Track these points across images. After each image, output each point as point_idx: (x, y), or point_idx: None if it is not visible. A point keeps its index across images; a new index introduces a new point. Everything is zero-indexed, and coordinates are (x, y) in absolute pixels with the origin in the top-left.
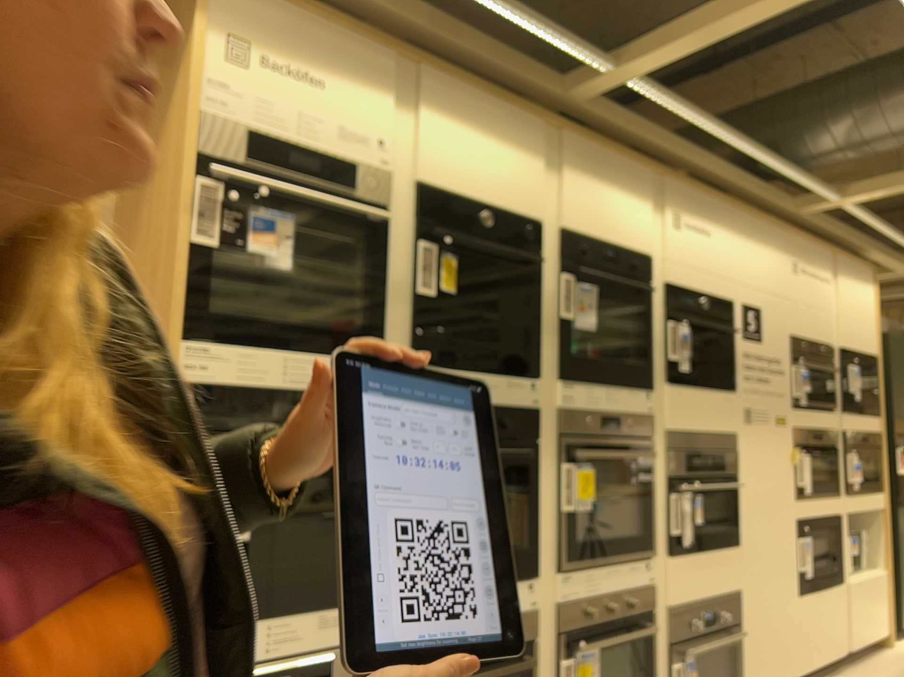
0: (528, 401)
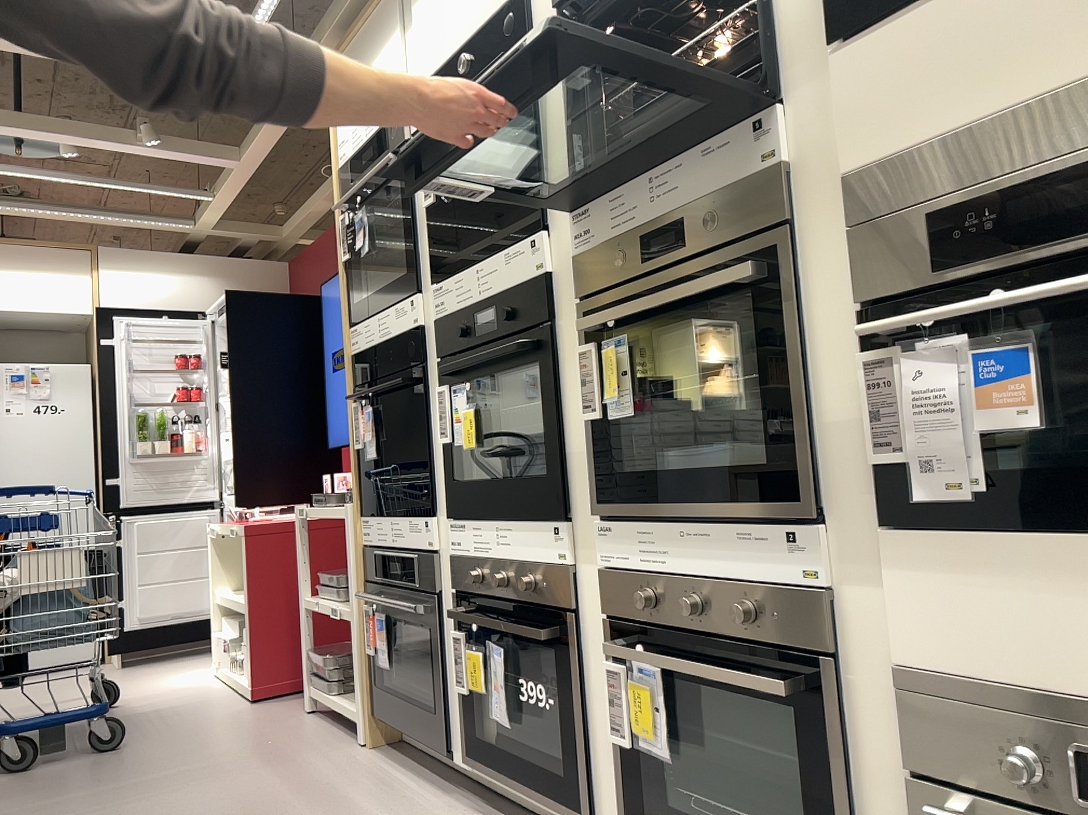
0: (532, 270)
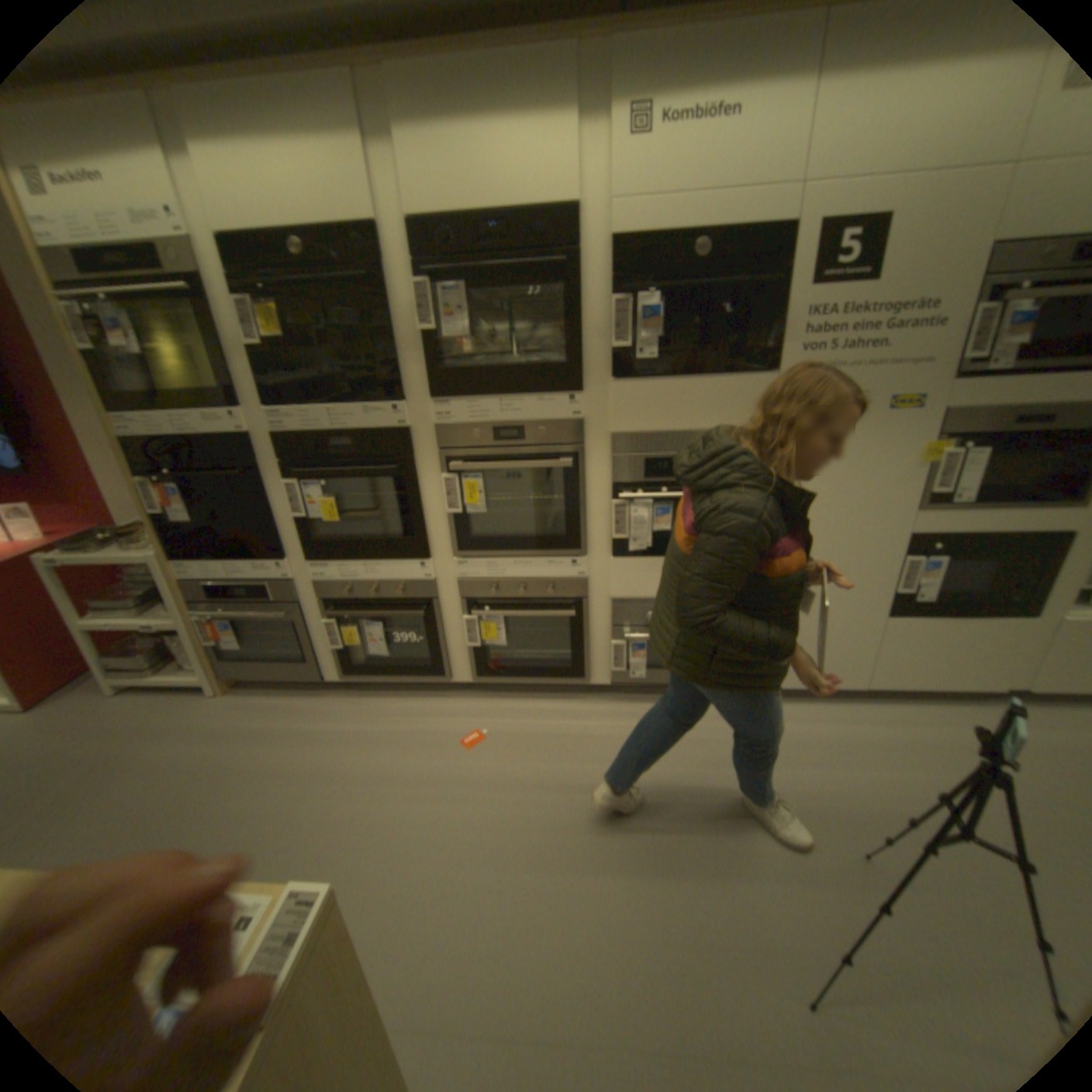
0: (396, 427)
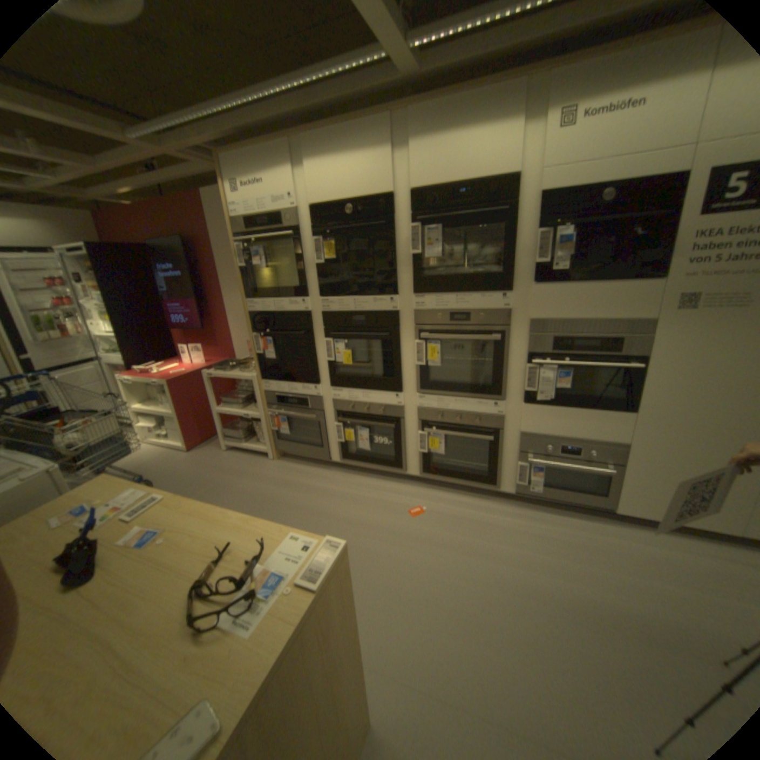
0: (390, 312)
